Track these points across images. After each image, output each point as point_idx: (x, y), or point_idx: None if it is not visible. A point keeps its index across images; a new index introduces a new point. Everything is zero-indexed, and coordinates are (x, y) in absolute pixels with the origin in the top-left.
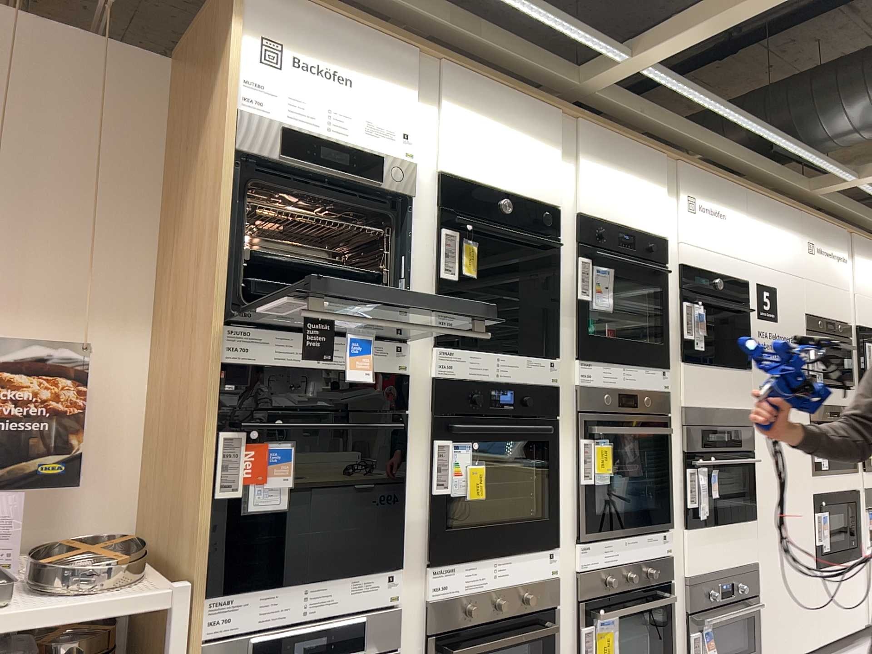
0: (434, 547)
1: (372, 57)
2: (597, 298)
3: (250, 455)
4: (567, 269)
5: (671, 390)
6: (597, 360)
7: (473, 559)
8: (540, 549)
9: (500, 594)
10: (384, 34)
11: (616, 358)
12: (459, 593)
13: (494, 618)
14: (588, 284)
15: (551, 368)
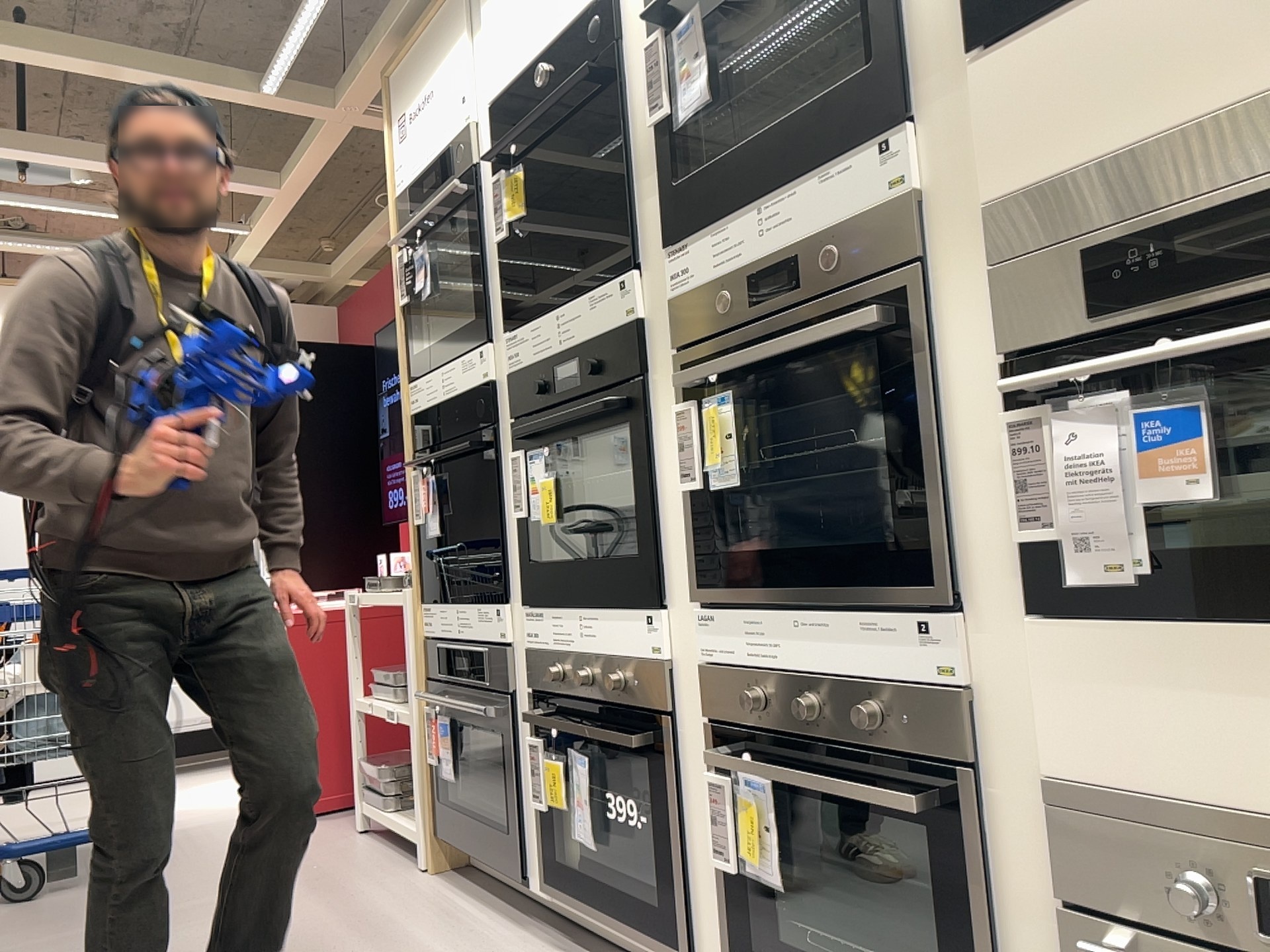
0: (525, 585)
1: (437, 46)
2: (684, 94)
3: (422, 489)
4: (640, 84)
5: (943, 174)
6: (696, 226)
7: (557, 606)
8: (632, 607)
9: (590, 666)
10: (438, 10)
11: (741, 196)
12: (547, 648)
13: (585, 697)
14: (657, 85)
15: (618, 292)
